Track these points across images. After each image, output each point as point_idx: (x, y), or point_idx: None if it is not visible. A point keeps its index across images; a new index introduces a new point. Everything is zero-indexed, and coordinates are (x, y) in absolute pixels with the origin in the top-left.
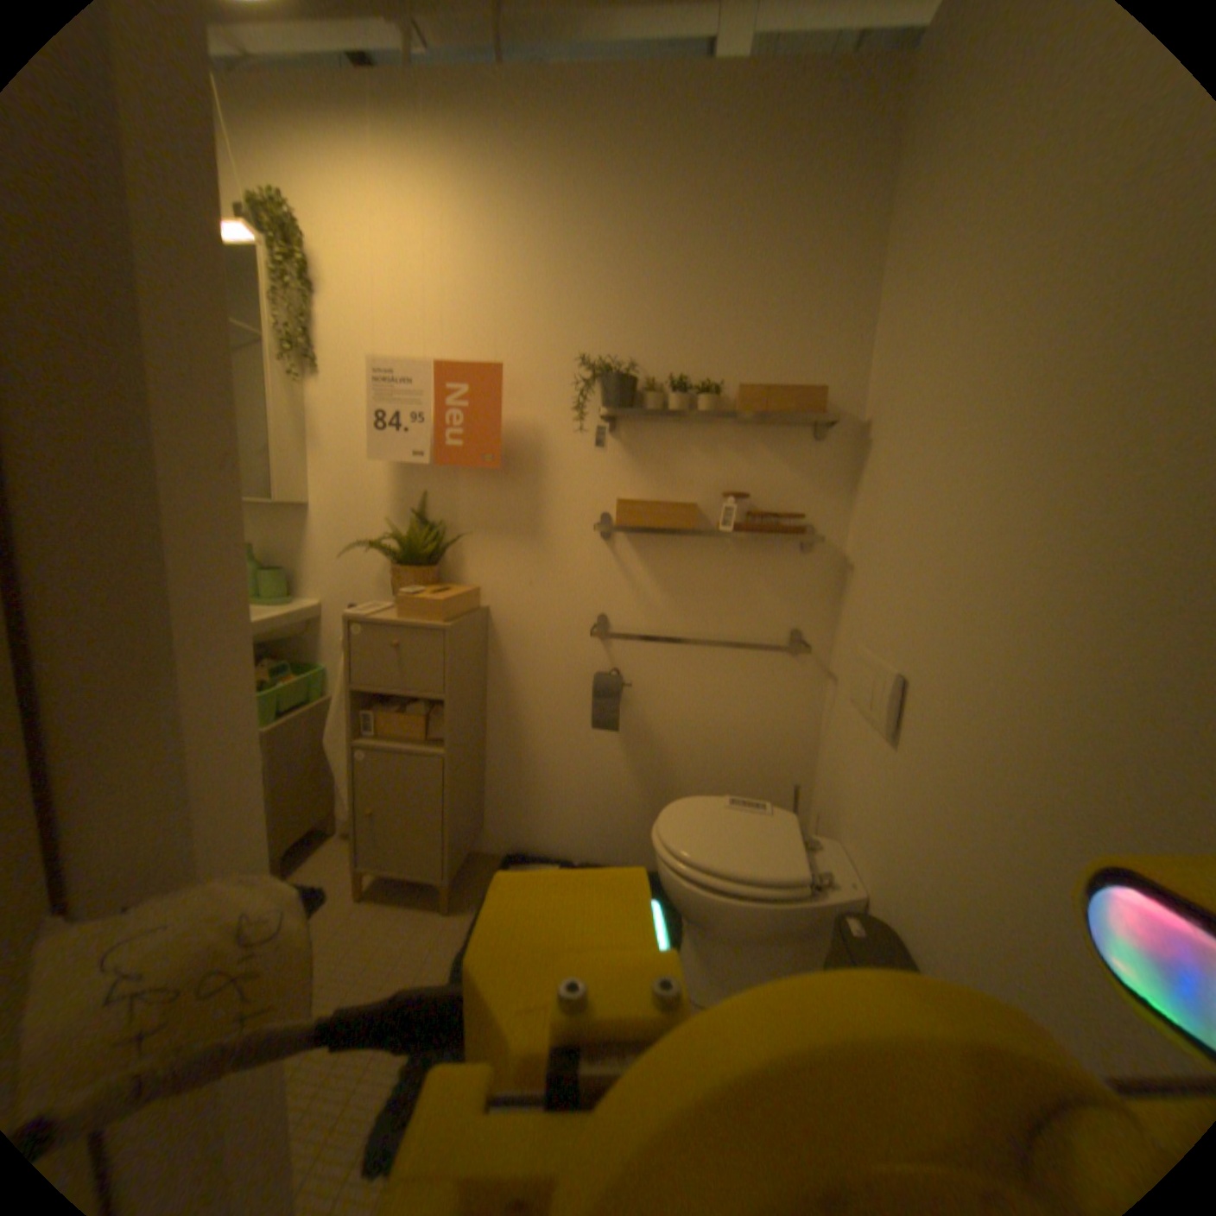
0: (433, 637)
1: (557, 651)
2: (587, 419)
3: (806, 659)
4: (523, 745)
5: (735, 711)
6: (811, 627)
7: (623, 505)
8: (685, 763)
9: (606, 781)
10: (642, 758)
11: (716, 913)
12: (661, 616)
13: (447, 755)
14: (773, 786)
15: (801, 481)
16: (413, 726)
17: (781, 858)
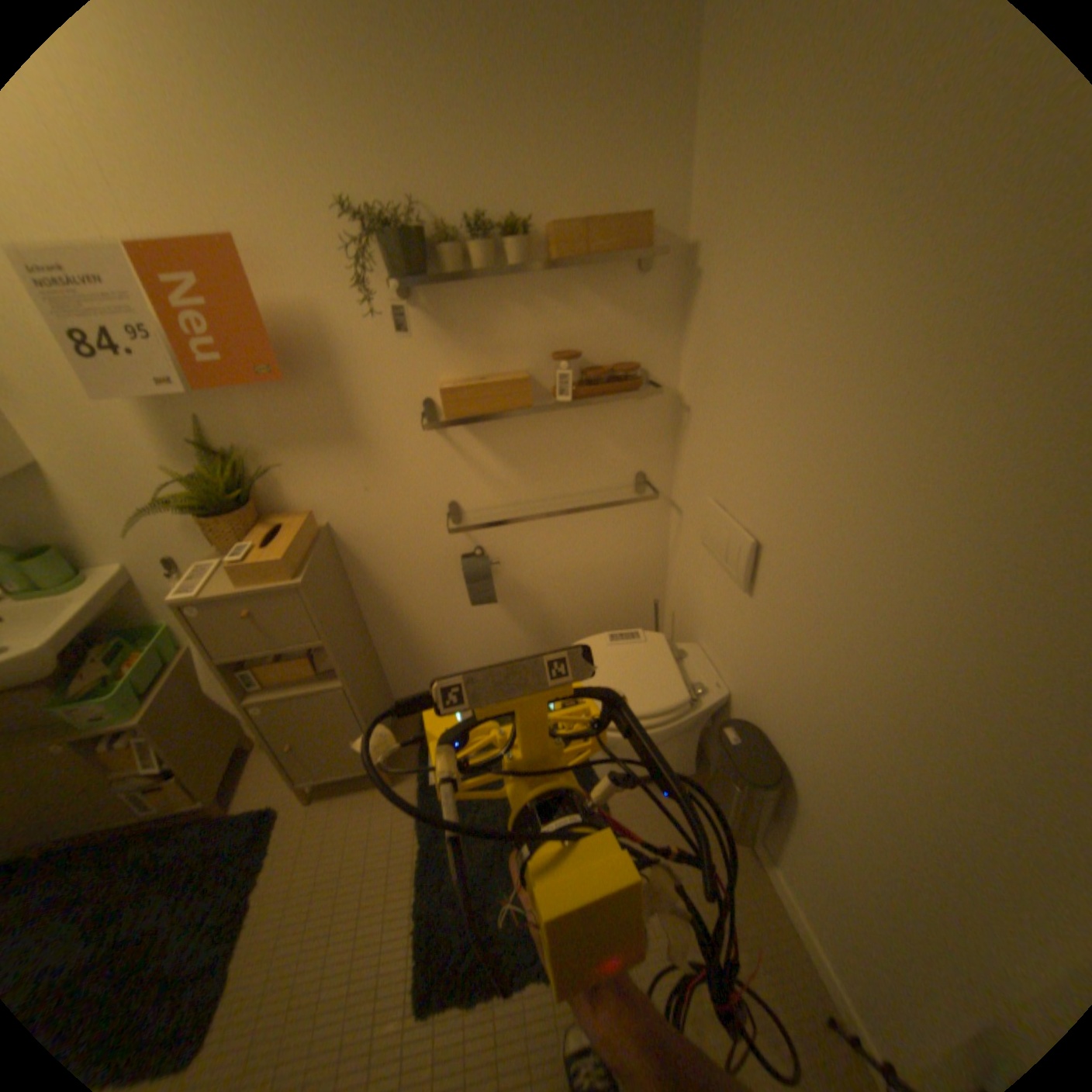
0: (286, 598)
1: (415, 548)
2: (372, 291)
3: (649, 498)
4: (407, 632)
5: (593, 555)
6: (650, 470)
7: (448, 397)
8: (557, 605)
9: (492, 637)
10: (519, 612)
11: (621, 746)
12: (511, 491)
13: (344, 686)
14: (632, 601)
15: (628, 327)
16: (298, 670)
17: (661, 688)
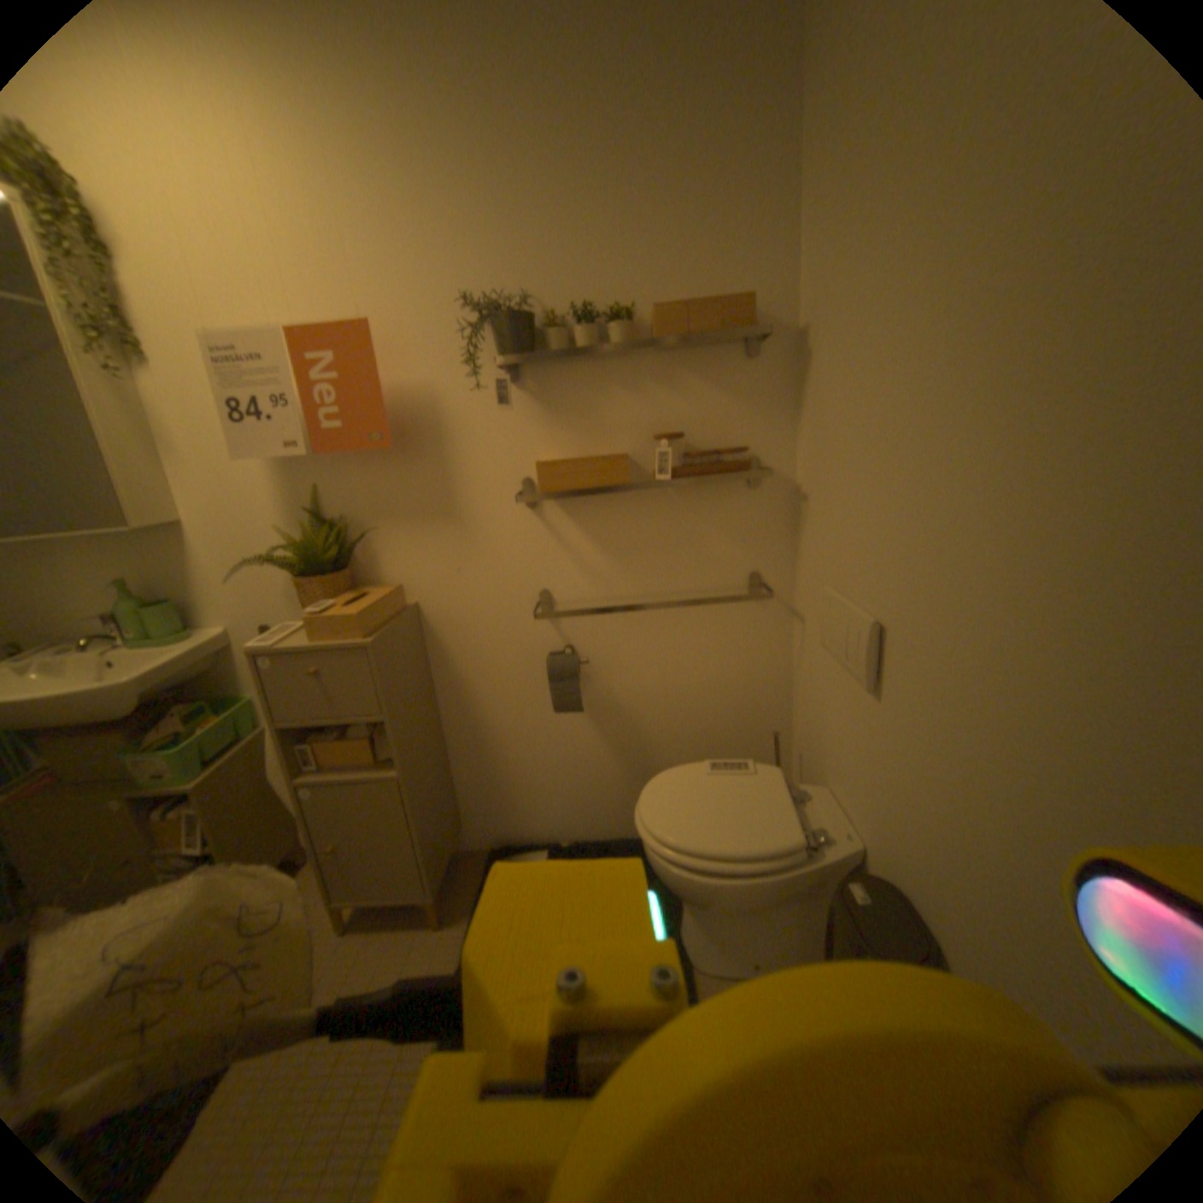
0: (356, 657)
1: (503, 638)
2: (485, 372)
3: (769, 601)
4: (487, 739)
5: (703, 666)
6: (770, 567)
7: (544, 468)
8: (659, 727)
9: (580, 759)
10: (614, 730)
11: (714, 895)
12: (609, 581)
13: (402, 776)
14: (752, 733)
15: (738, 408)
16: (360, 751)
17: (772, 824)
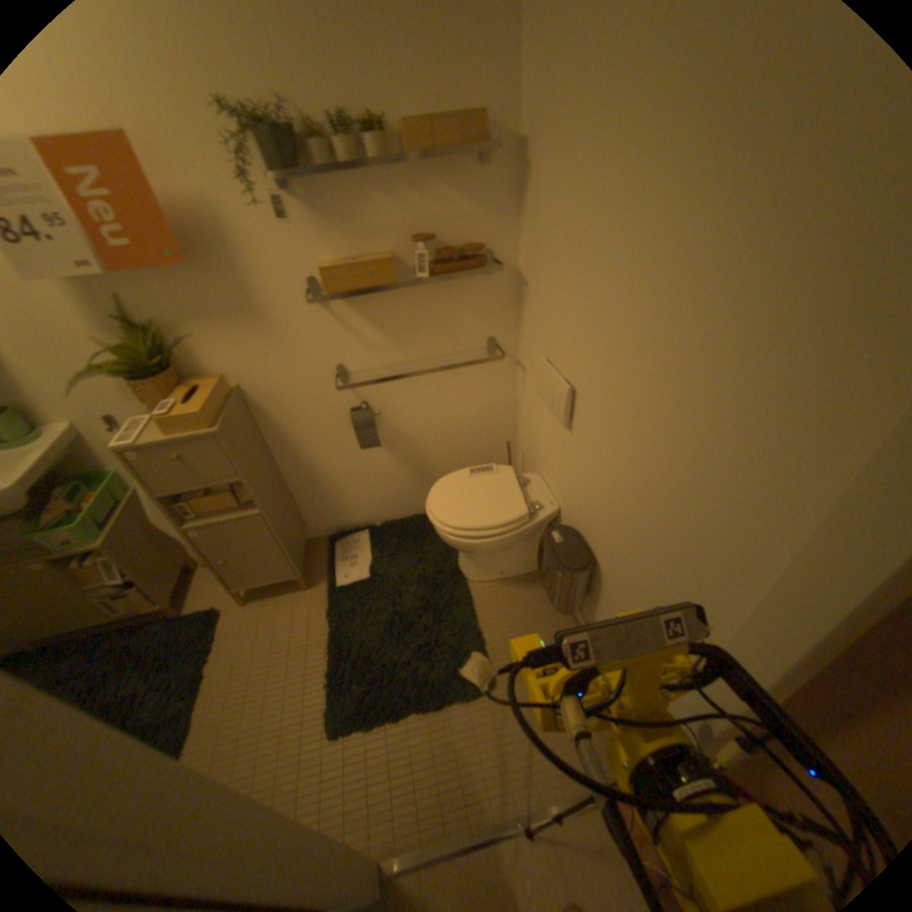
0: (205, 444)
1: (310, 404)
2: (252, 183)
3: (498, 359)
4: (311, 473)
5: (456, 406)
6: (498, 335)
7: (324, 276)
8: (430, 448)
9: (379, 475)
10: (400, 454)
11: (476, 549)
12: (385, 356)
13: (260, 514)
14: (490, 443)
15: (472, 213)
16: (222, 502)
17: (506, 505)
